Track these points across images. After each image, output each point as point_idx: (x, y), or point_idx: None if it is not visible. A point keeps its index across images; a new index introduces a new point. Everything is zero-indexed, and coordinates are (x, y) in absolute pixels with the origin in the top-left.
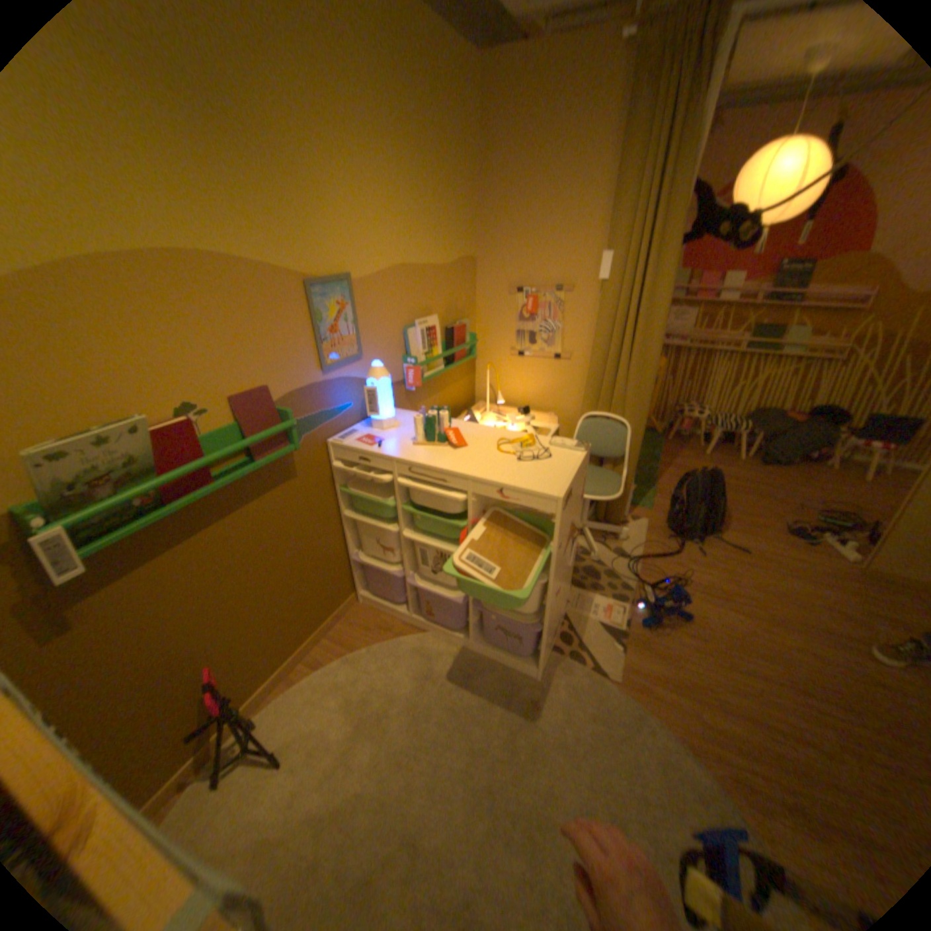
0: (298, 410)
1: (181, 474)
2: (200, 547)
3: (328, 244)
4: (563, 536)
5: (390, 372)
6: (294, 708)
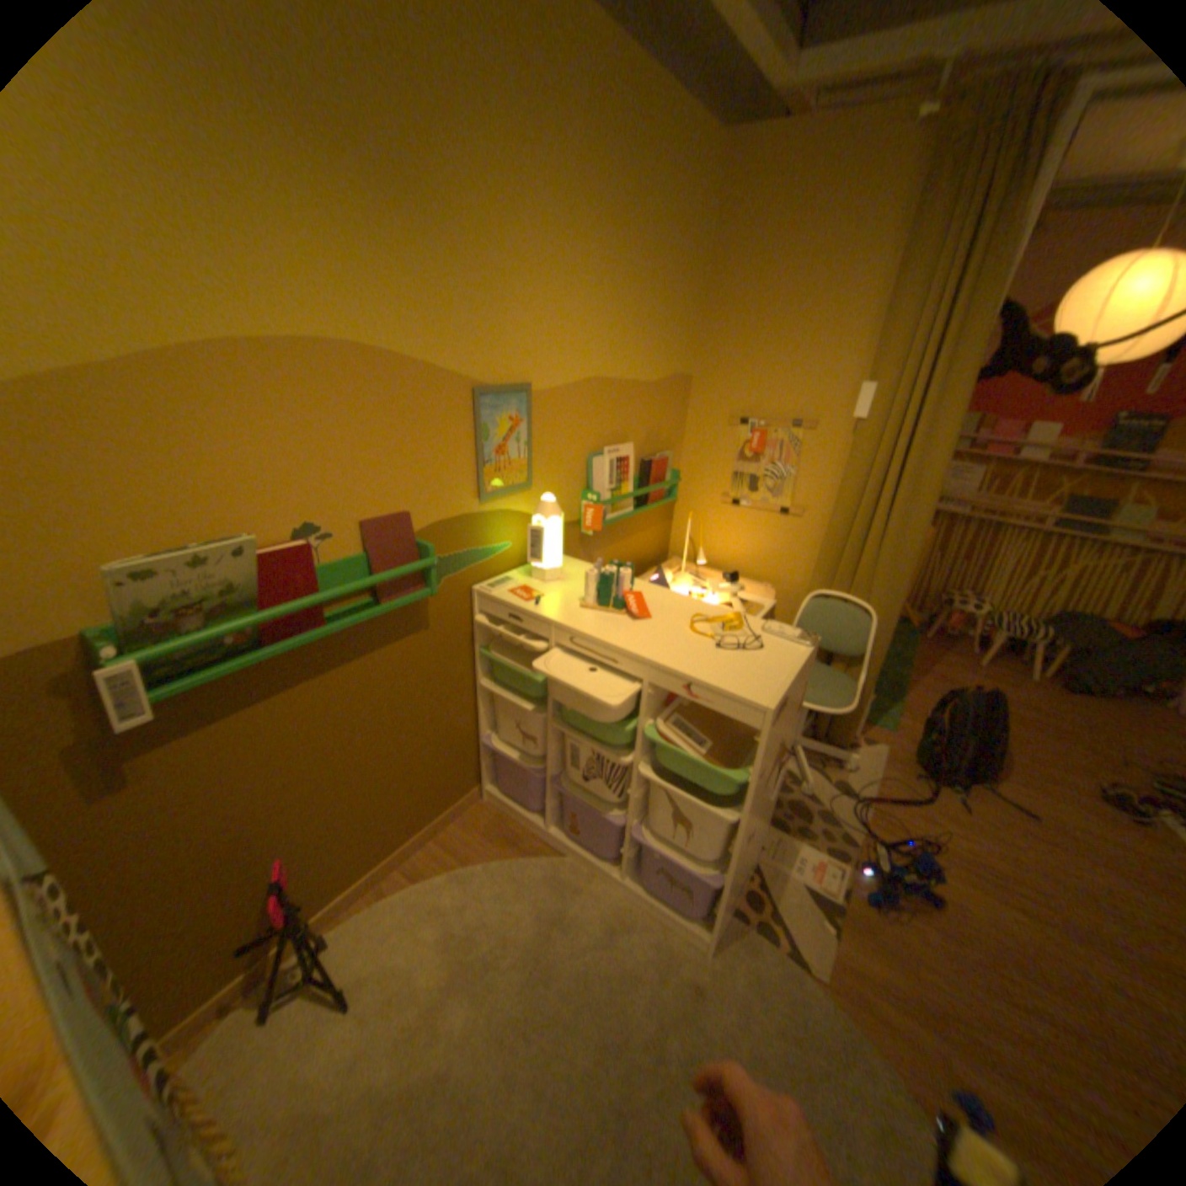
0: (442, 546)
1: (288, 612)
2: (297, 703)
3: (508, 346)
4: (768, 760)
5: (564, 509)
6: (379, 931)
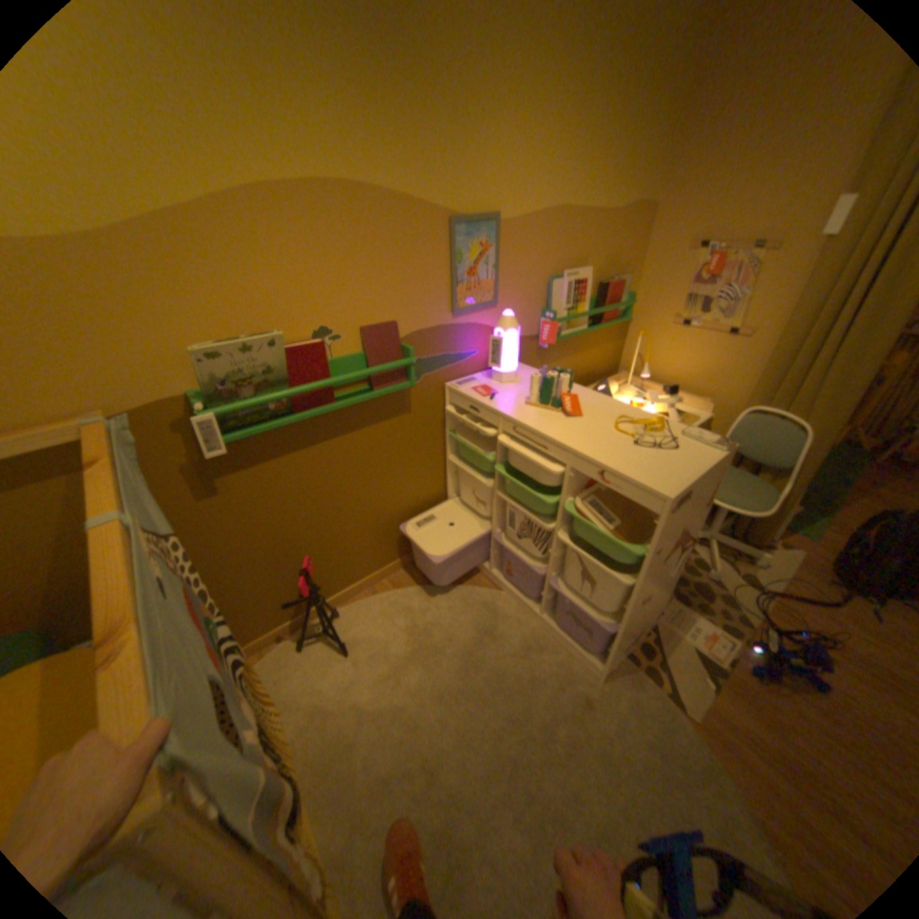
0: (421, 350)
1: (307, 390)
2: (318, 456)
3: (481, 178)
4: (670, 542)
5: (524, 324)
6: (371, 614)
